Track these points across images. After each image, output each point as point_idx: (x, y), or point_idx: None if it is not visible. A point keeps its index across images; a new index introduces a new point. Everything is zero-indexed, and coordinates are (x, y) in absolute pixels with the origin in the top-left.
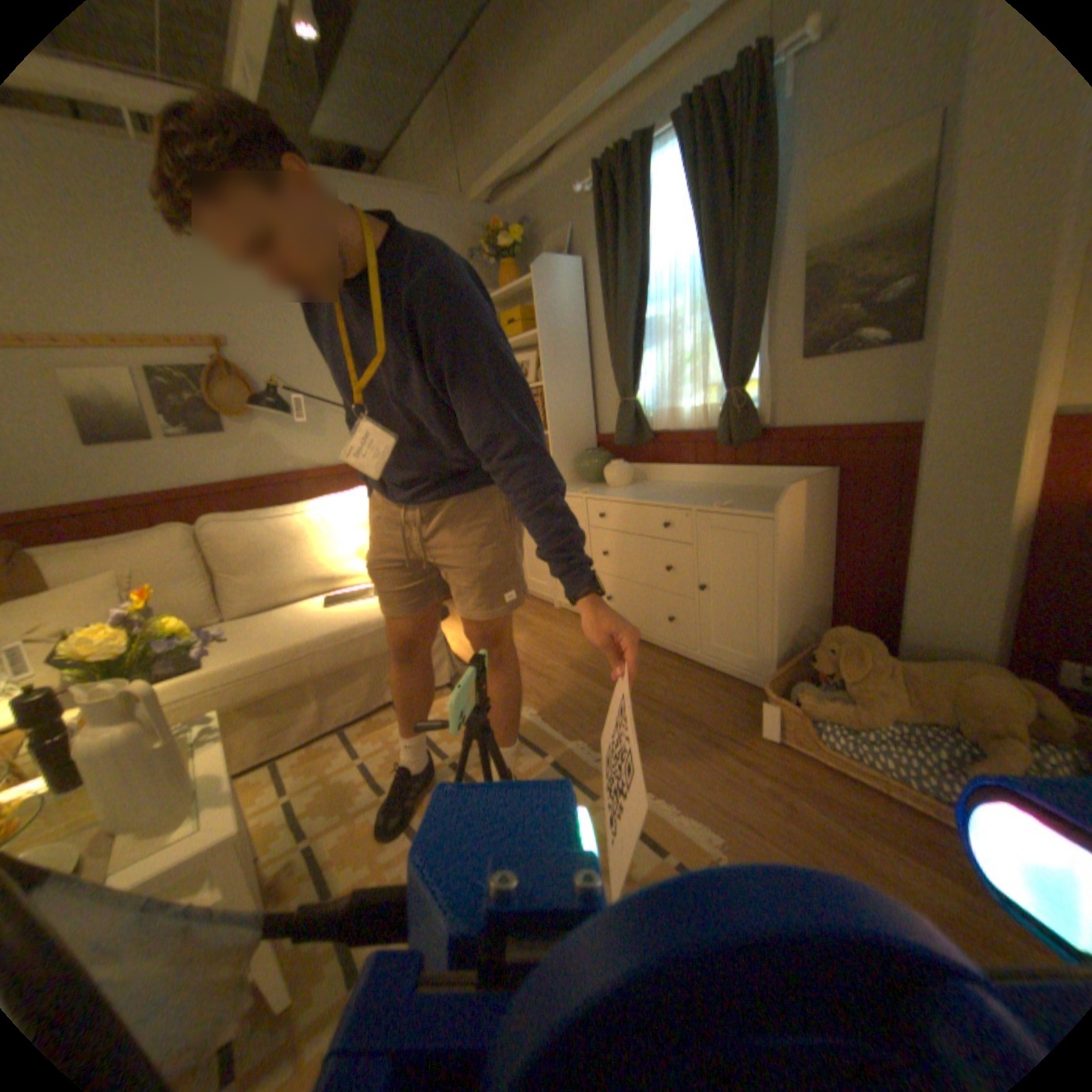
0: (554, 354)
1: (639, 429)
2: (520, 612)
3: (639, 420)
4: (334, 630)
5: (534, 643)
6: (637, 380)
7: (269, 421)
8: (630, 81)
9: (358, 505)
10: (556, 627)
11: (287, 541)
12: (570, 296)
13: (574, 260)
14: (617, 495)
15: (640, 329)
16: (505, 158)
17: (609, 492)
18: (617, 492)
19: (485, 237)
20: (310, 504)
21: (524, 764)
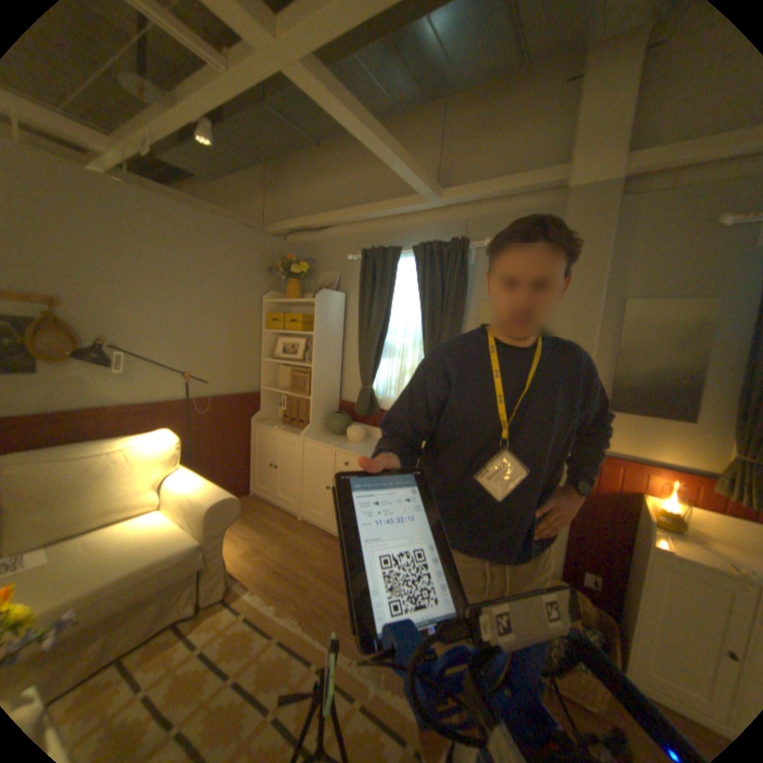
0: (322, 349)
1: (371, 405)
2: (271, 524)
3: (371, 400)
4: (137, 570)
5: (286, 554)
6: (373, 376)
7: (83, 368)
8: (388, 216)
9: (160, 448)
10: (301, 539)
11: (91, 481)
12: (335, 315)
13: (340, 295)
14: (358, 451)
15: (379, 348)
16: (301, 220)
17: (351, 447)
18: (356, 448)
19: (279, 260)
20: (116, 446)
21: (294, 677)
